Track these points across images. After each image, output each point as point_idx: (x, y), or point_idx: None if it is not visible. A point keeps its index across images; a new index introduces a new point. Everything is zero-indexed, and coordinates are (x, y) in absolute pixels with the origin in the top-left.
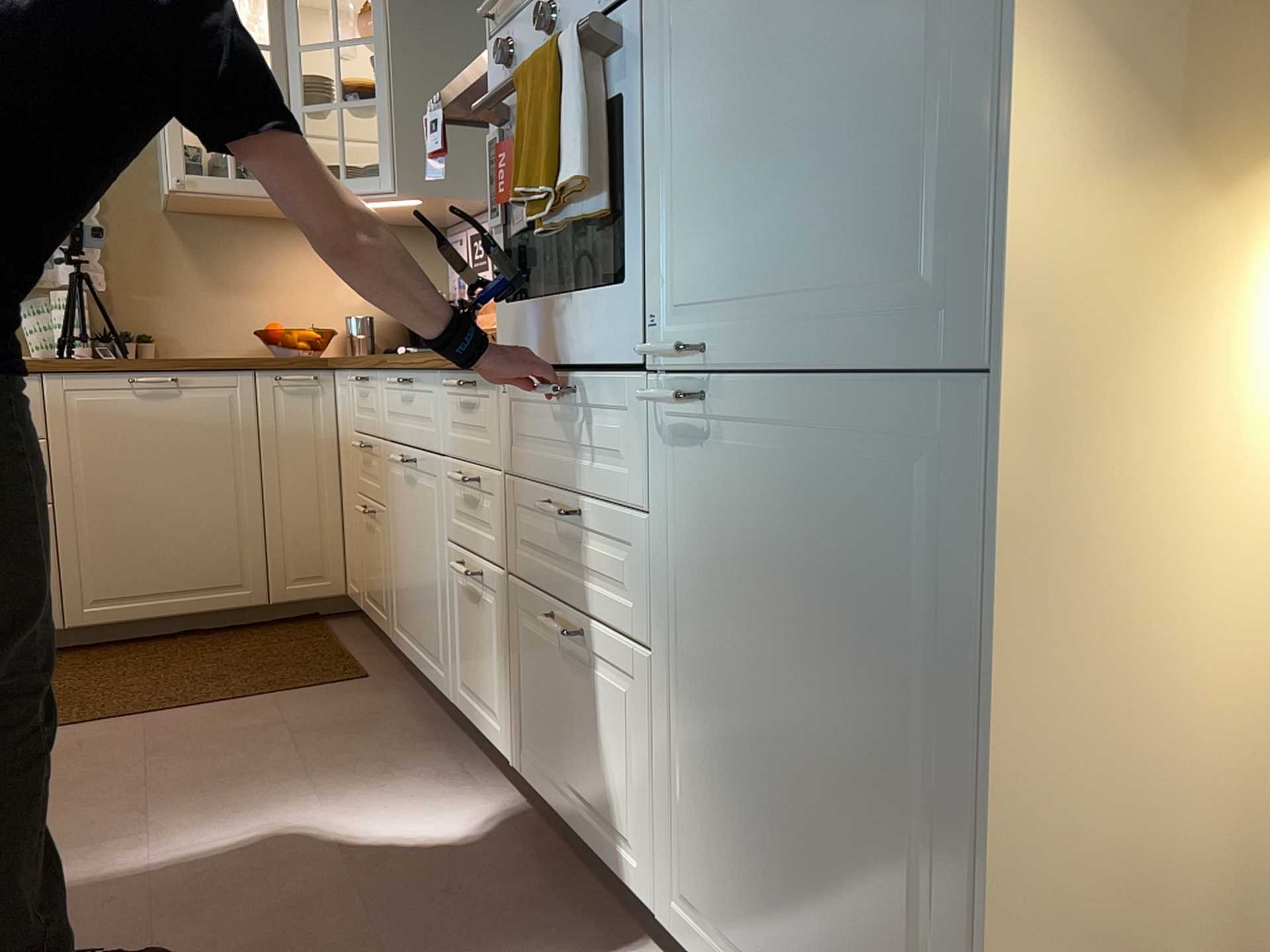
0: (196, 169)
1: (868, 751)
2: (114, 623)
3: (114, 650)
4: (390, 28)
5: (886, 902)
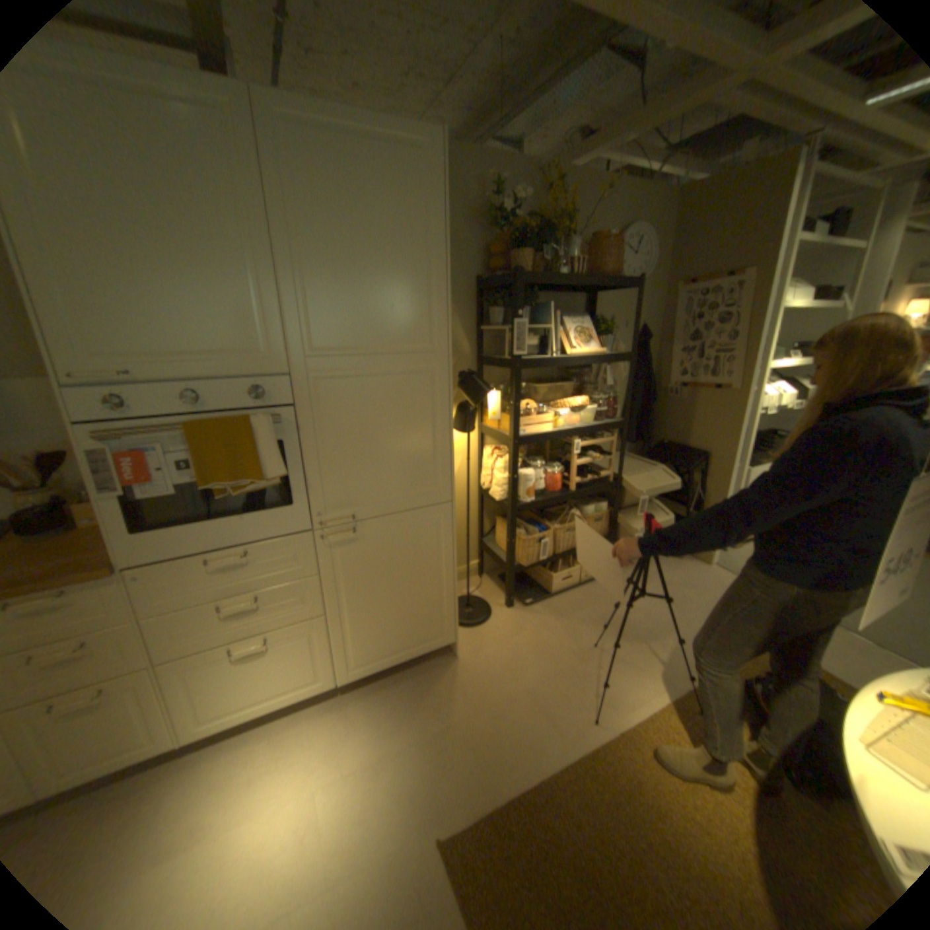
0: None
1: (420, 582)
2: None
3: None
4: None
5: (426, 606)
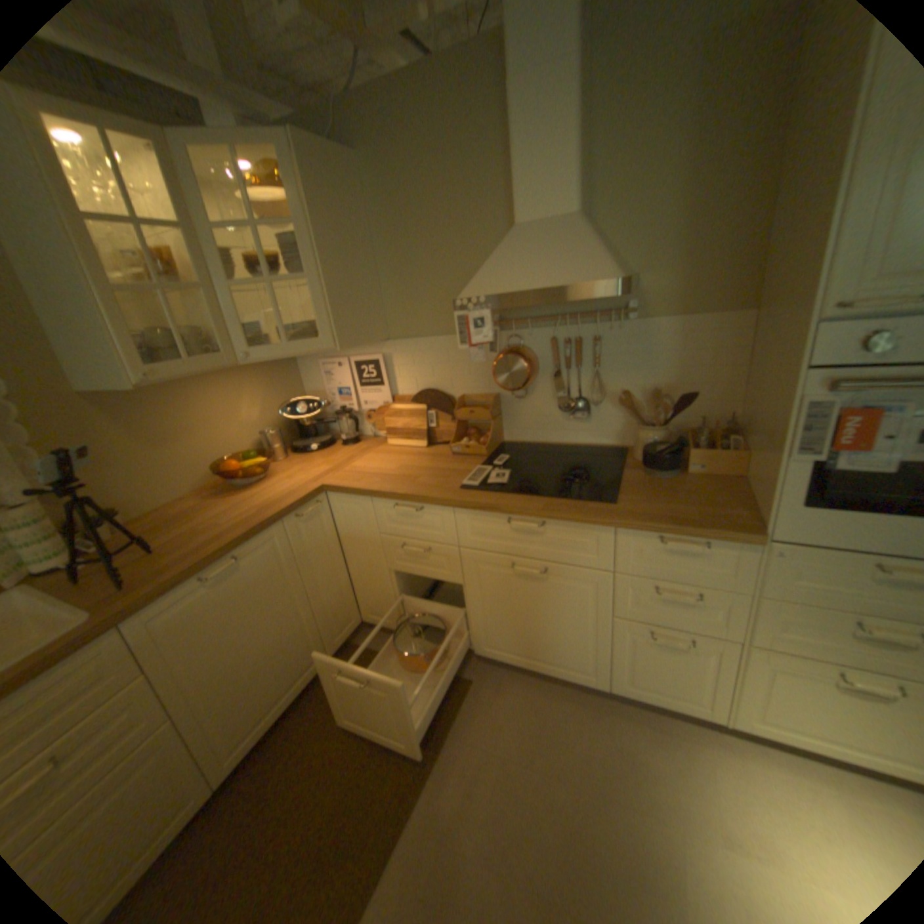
0: (142, 357)
1: None
2: (246, 755)
3: (252, 770)
4: (306, 210)
5: None
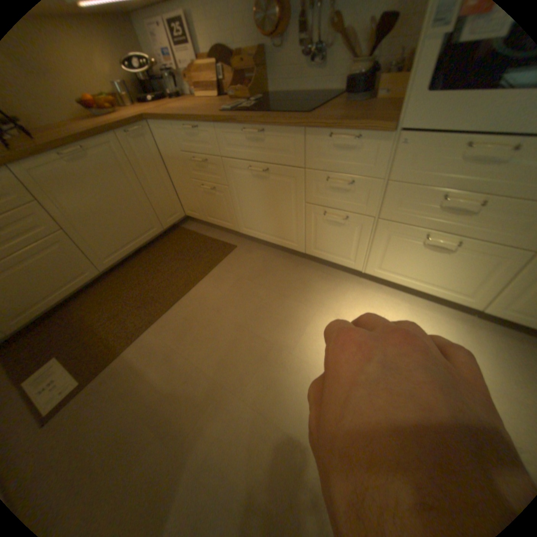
0: None
1: None
2: (116, 261)
3: (122, 269)
4: None
5: None
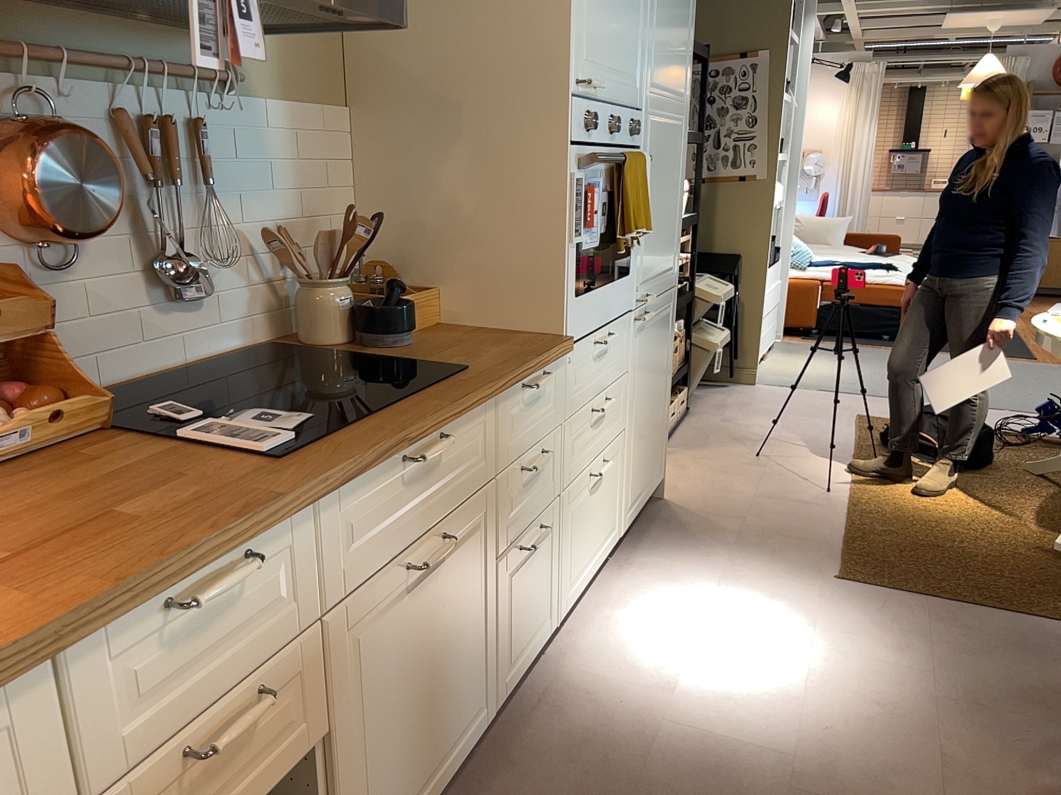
0: None
1: (660, 388)
2: None
3: None
4: None
5: (660, 422)
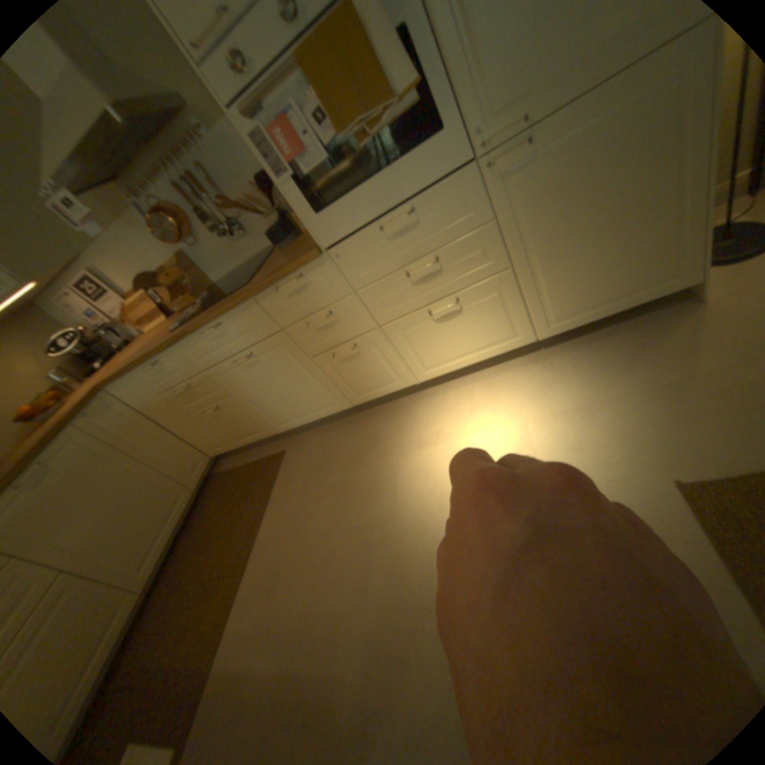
0: None
1: (645, 198)
2: (155, 567)
3: (169, 572)
4: None
5: (657, 233)
